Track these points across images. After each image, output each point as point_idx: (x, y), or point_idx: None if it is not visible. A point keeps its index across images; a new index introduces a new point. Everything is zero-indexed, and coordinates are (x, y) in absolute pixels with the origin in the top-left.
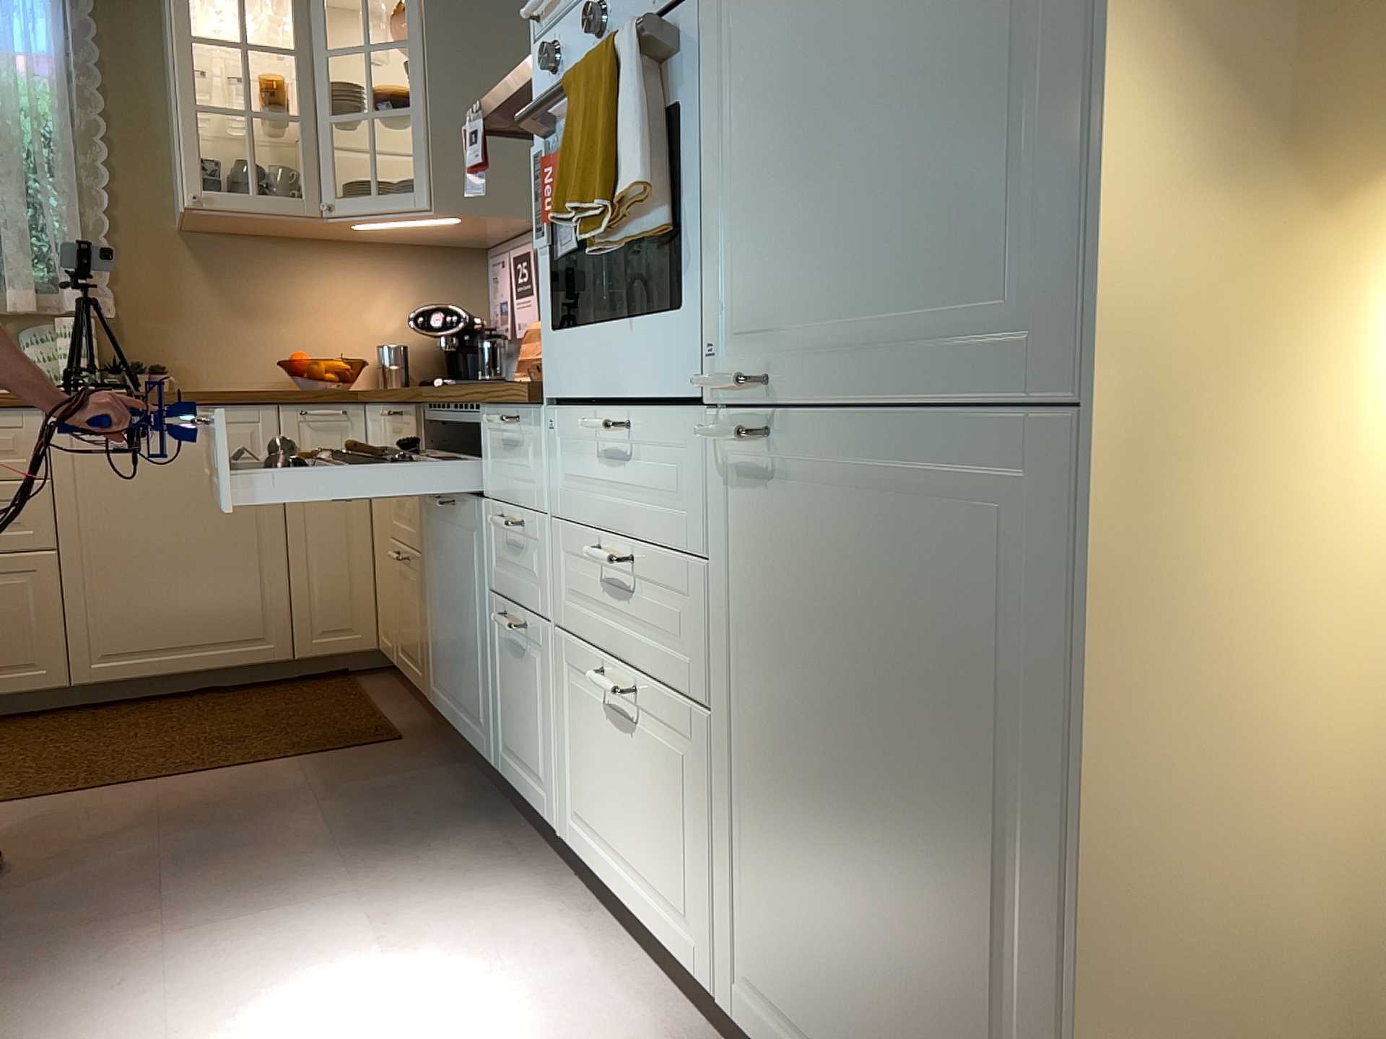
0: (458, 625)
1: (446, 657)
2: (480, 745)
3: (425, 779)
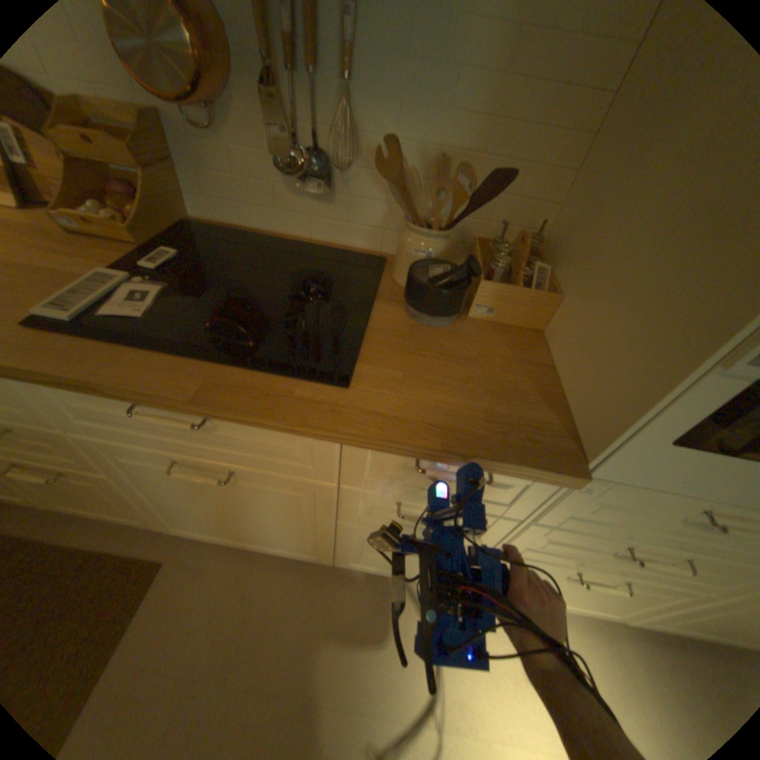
0: (250, 522)
1: (218, 528)
2: (303, 558)
3: (244, 586)
